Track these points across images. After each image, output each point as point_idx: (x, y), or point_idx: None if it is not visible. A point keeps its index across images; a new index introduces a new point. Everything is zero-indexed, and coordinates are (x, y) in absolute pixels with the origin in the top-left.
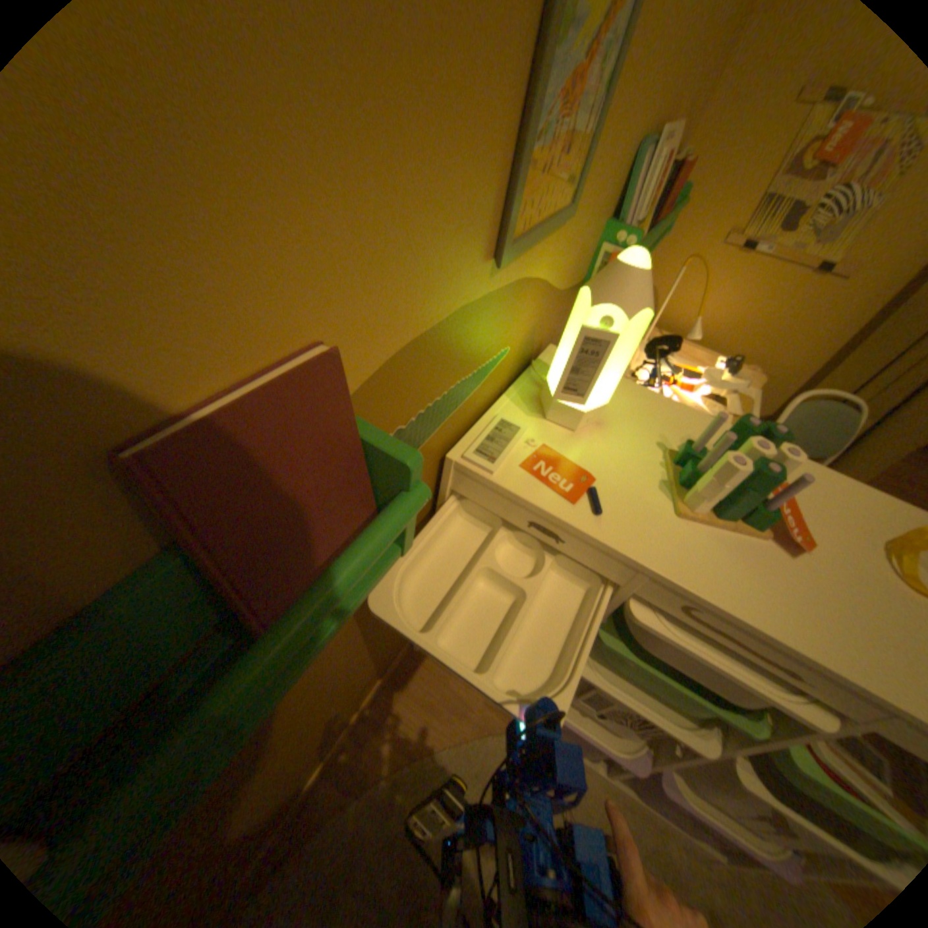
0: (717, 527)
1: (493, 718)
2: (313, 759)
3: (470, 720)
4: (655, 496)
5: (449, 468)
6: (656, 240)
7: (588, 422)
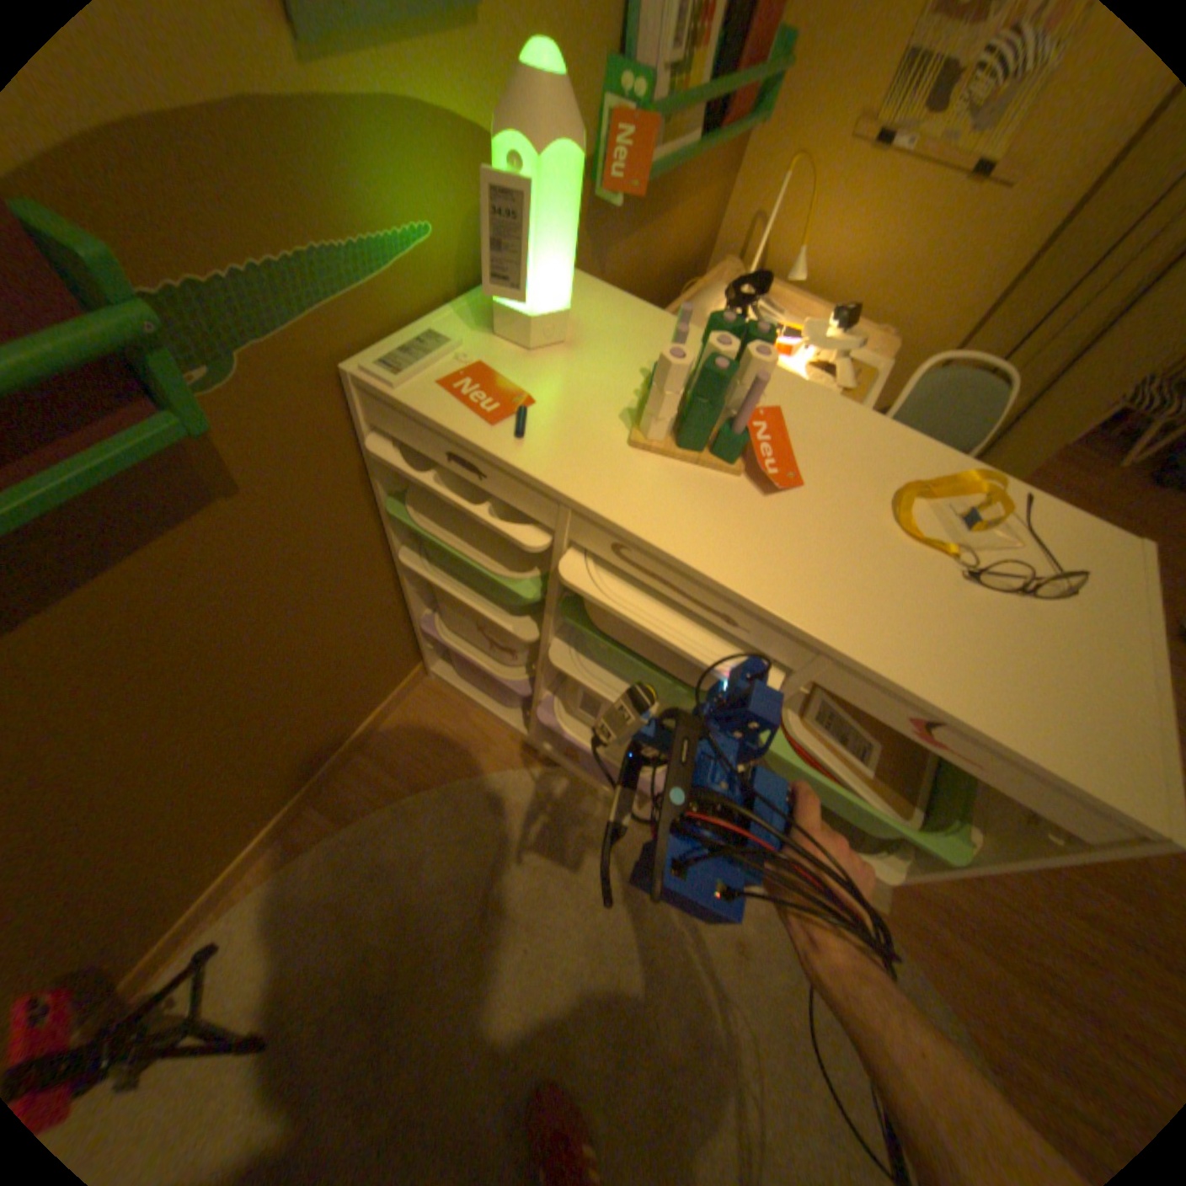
0: (673, 457)
1: (519, 752)
2: (279, 773)
3: (491, 753)
4: (607, 423)
5: (350, 388)
6: (738, 122)
7: (545, 337)
